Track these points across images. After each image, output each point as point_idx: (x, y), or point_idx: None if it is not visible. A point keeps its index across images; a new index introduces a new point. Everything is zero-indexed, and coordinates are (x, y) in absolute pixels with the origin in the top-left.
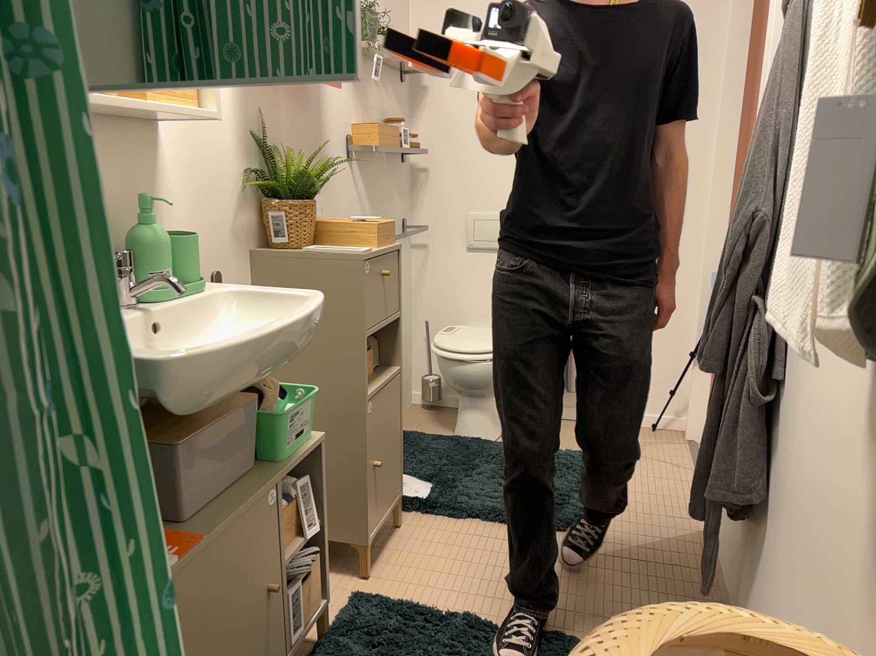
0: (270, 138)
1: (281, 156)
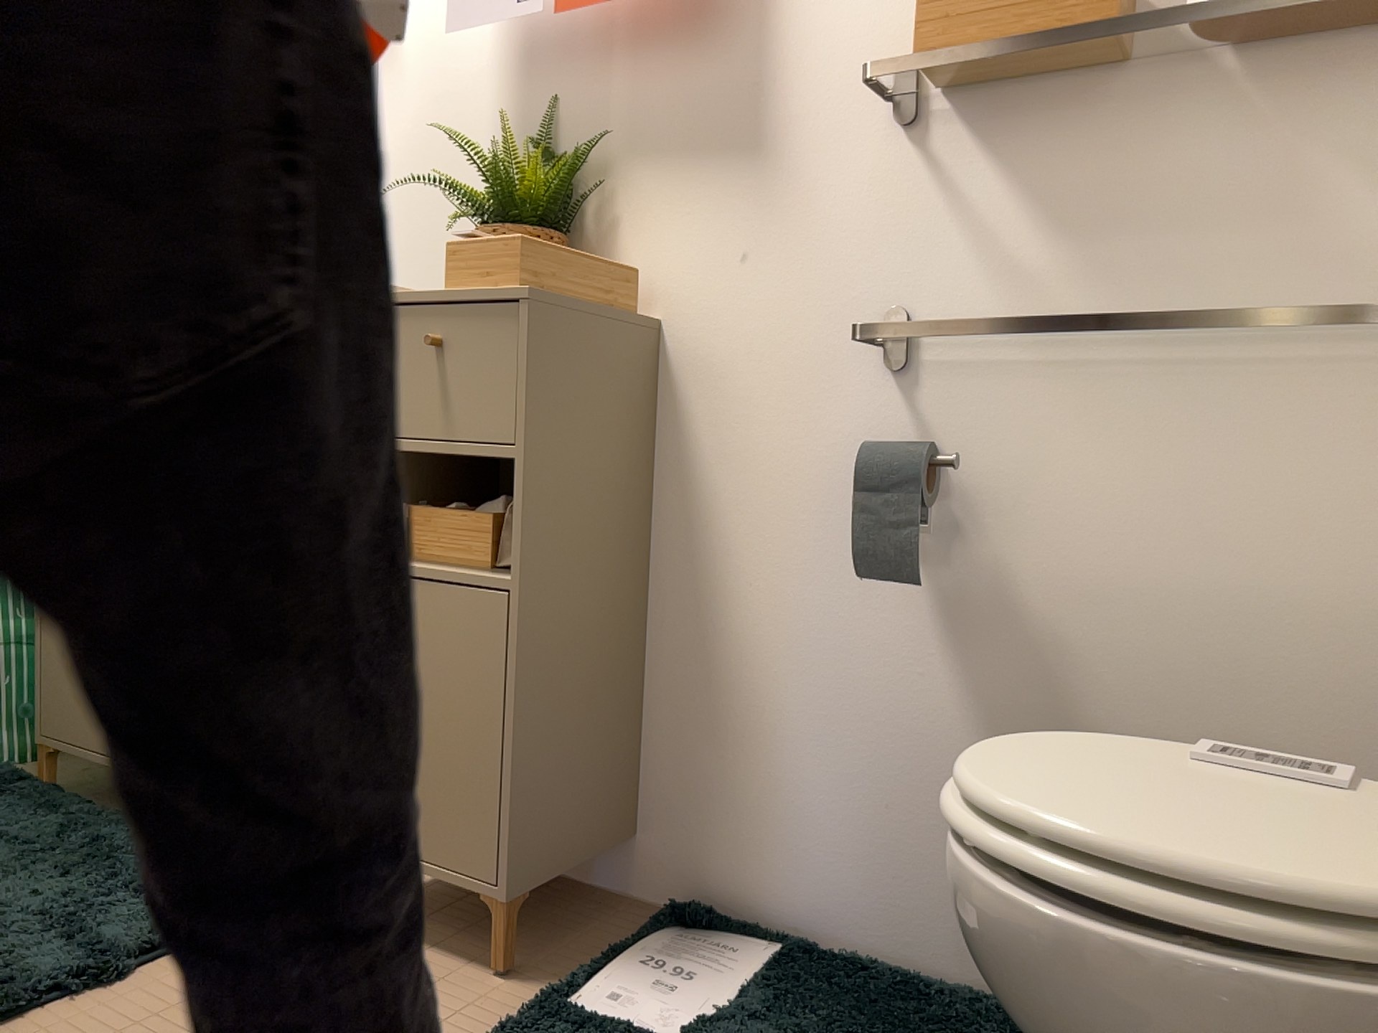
0: (566, 132)
1: (591, 159)
